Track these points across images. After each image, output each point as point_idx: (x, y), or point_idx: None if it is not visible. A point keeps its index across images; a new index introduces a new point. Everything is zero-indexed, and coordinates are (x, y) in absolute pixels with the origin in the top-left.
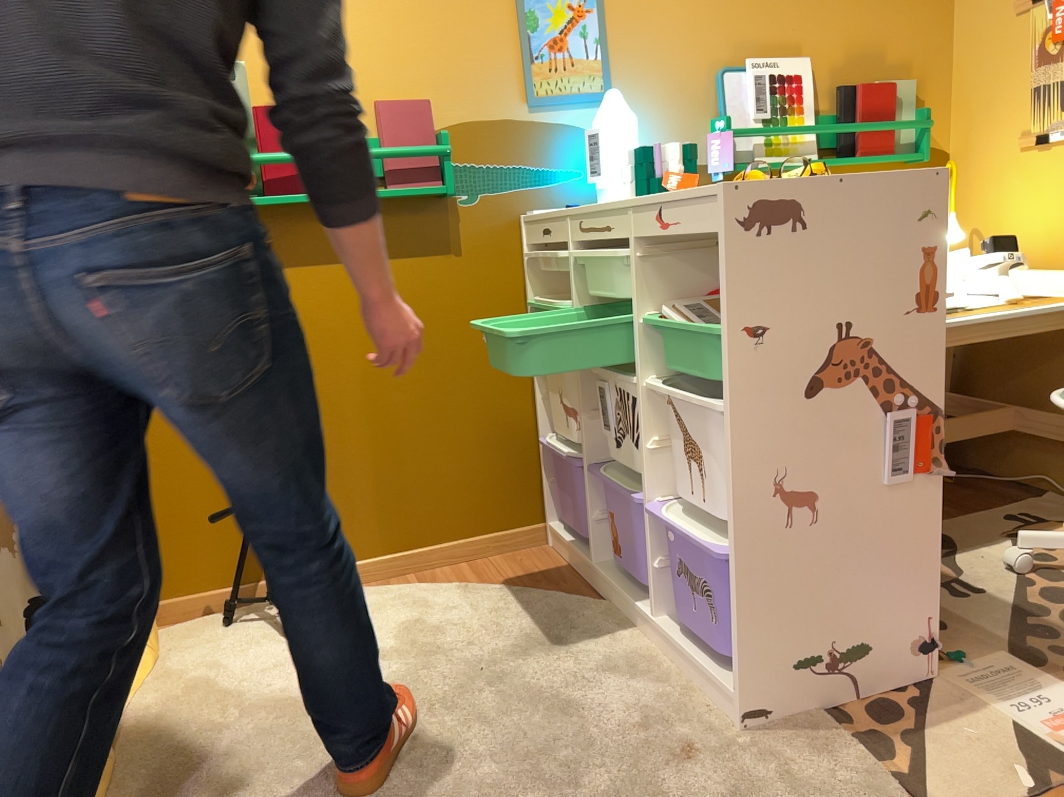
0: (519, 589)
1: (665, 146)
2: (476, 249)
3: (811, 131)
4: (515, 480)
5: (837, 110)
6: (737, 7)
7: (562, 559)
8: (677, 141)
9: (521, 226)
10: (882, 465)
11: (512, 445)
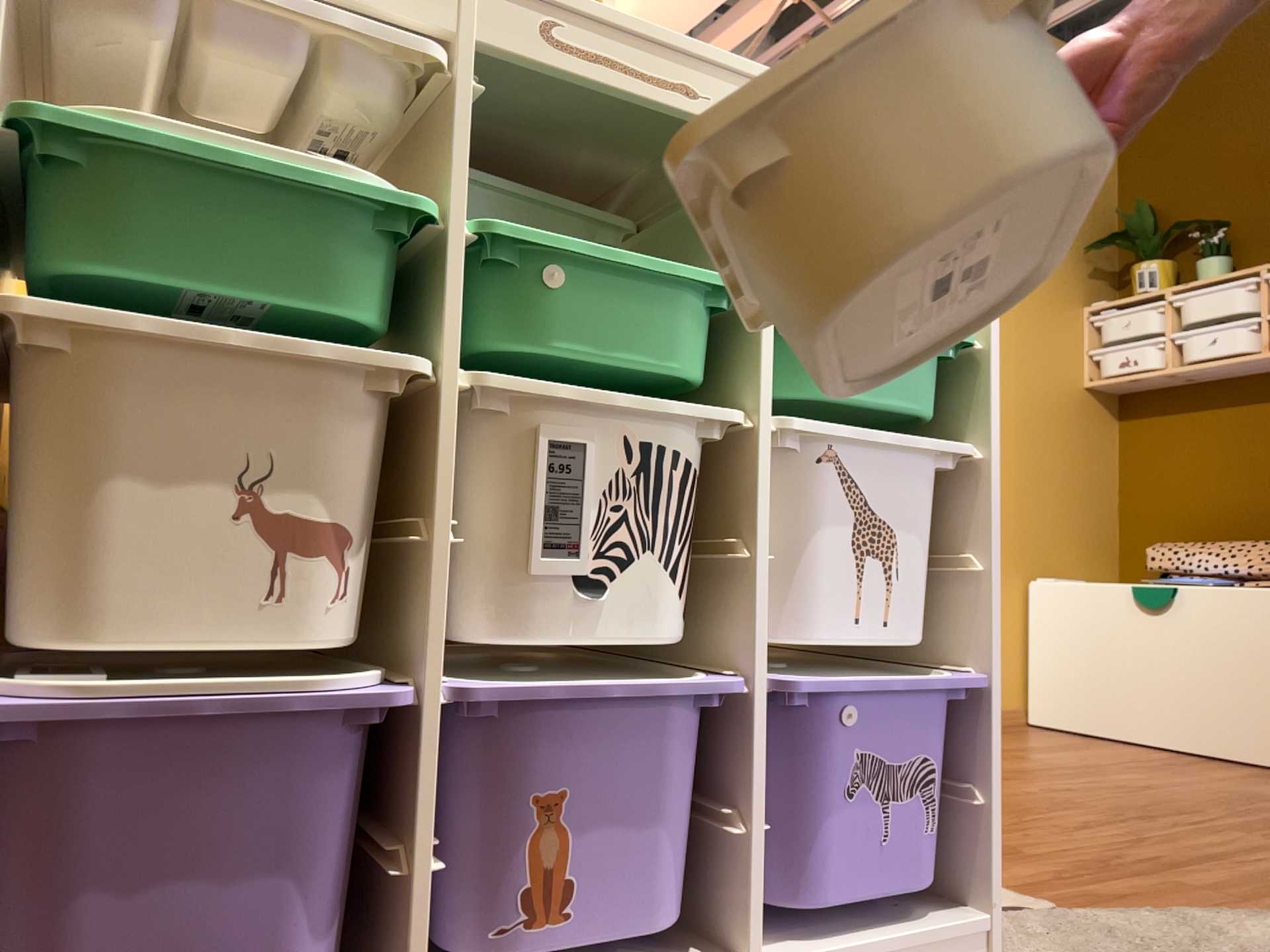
0: None
1: None
2: None
3: None
4: None
5: None
6: None
7: None
8: None
9: None
10: None
11: None
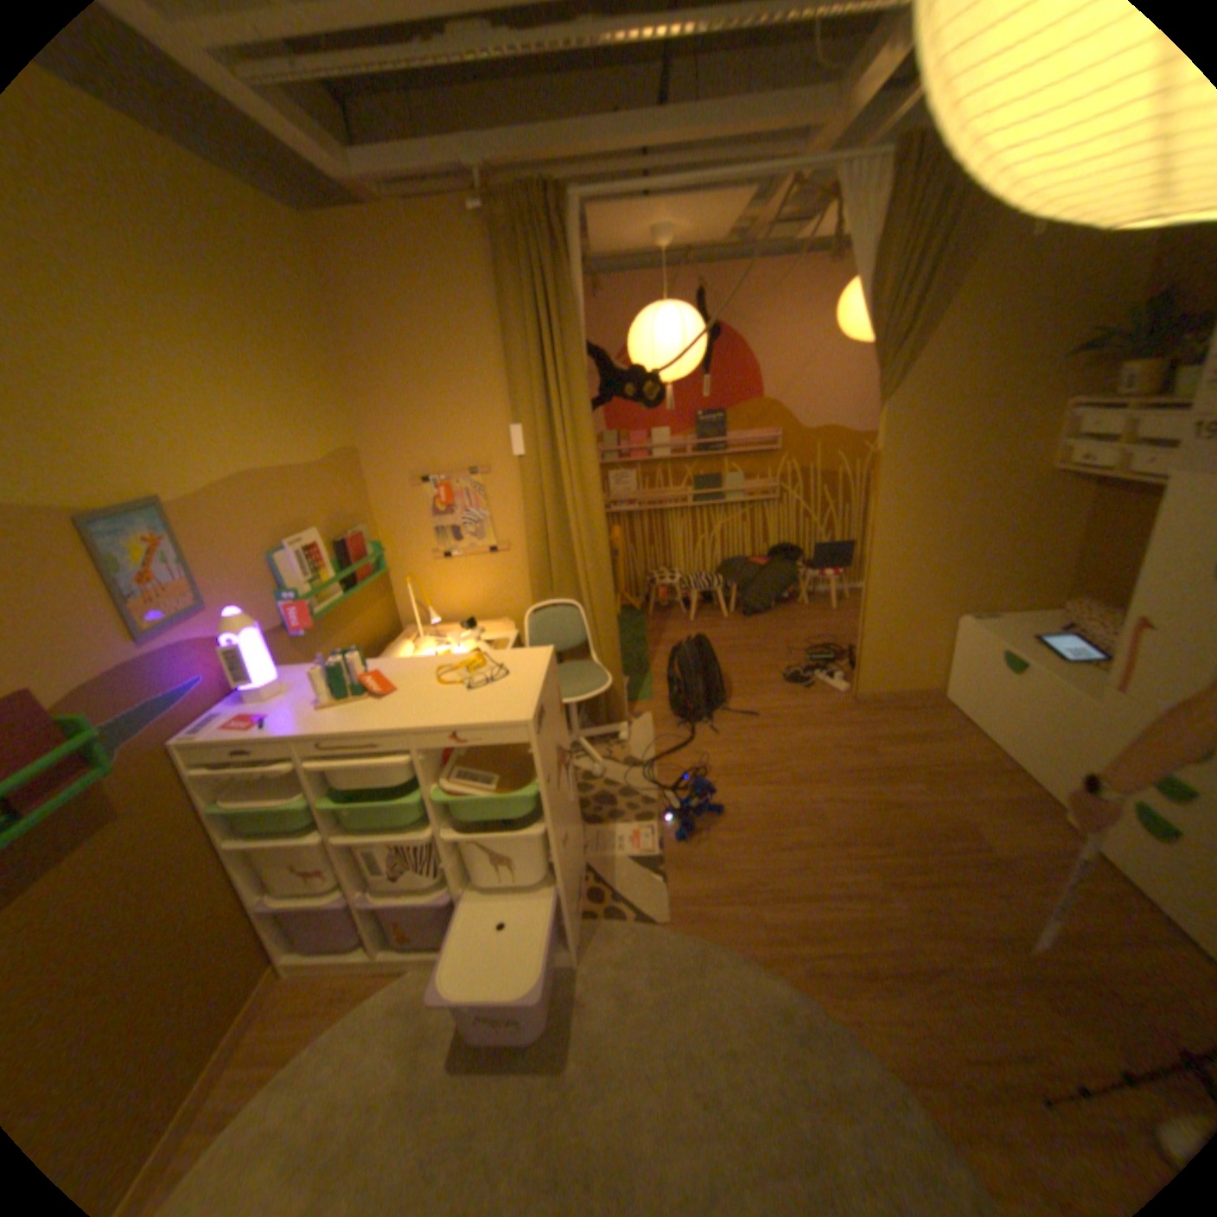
0: (326, 1033)
1: (337, 655)
2: (134, 802)
3: (337, 579)
4: (237, 960)
5: (336, 556)
6: (264, 503)
7: (315, 978)
8: (259, 617)
9: (170, 753)
10: (570, 794)
11: (226, 937)
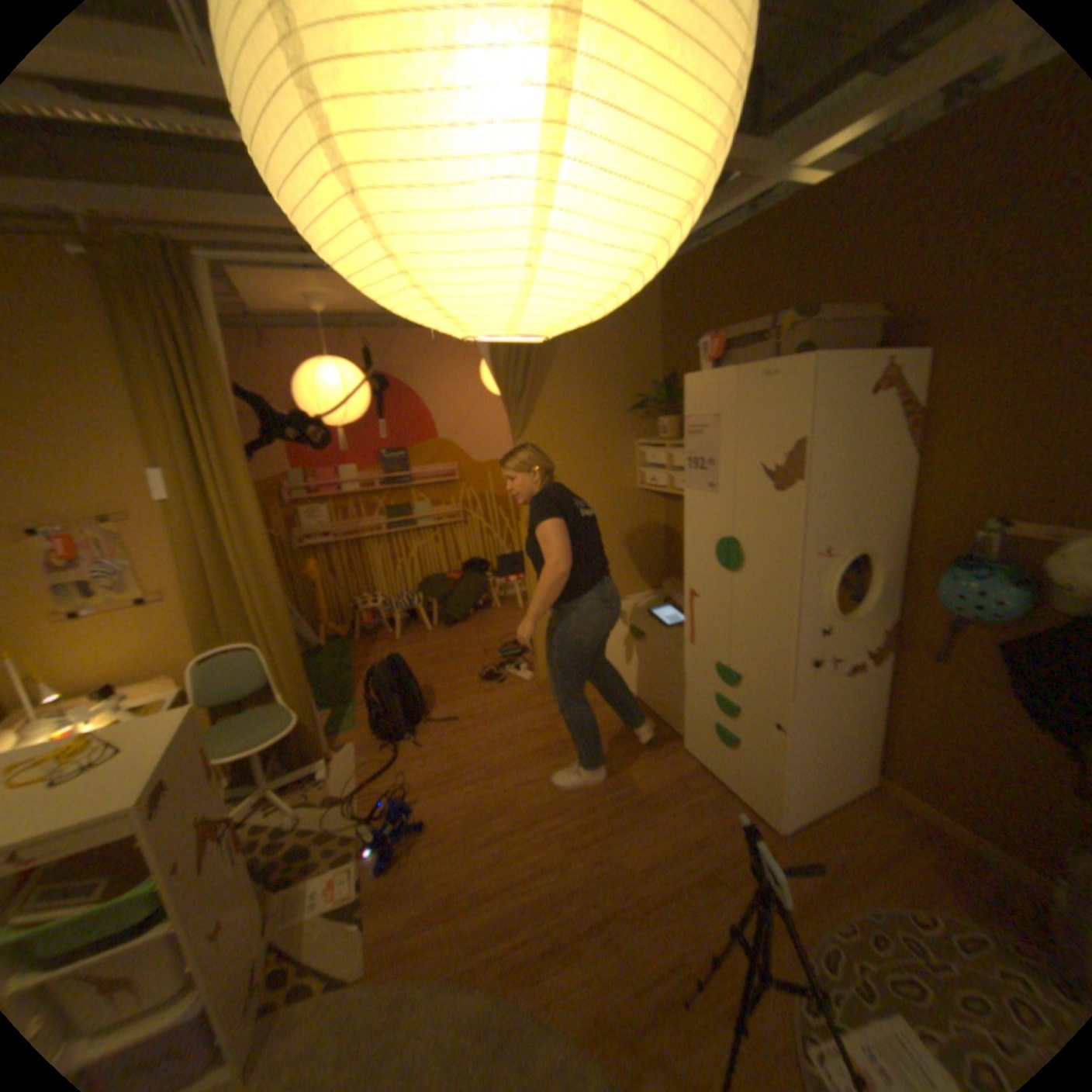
0: None
1: None
2: None
3: None
4: None
5: None
6: None
7: None
8: None
9: None
10: (225, 871)
11: None
